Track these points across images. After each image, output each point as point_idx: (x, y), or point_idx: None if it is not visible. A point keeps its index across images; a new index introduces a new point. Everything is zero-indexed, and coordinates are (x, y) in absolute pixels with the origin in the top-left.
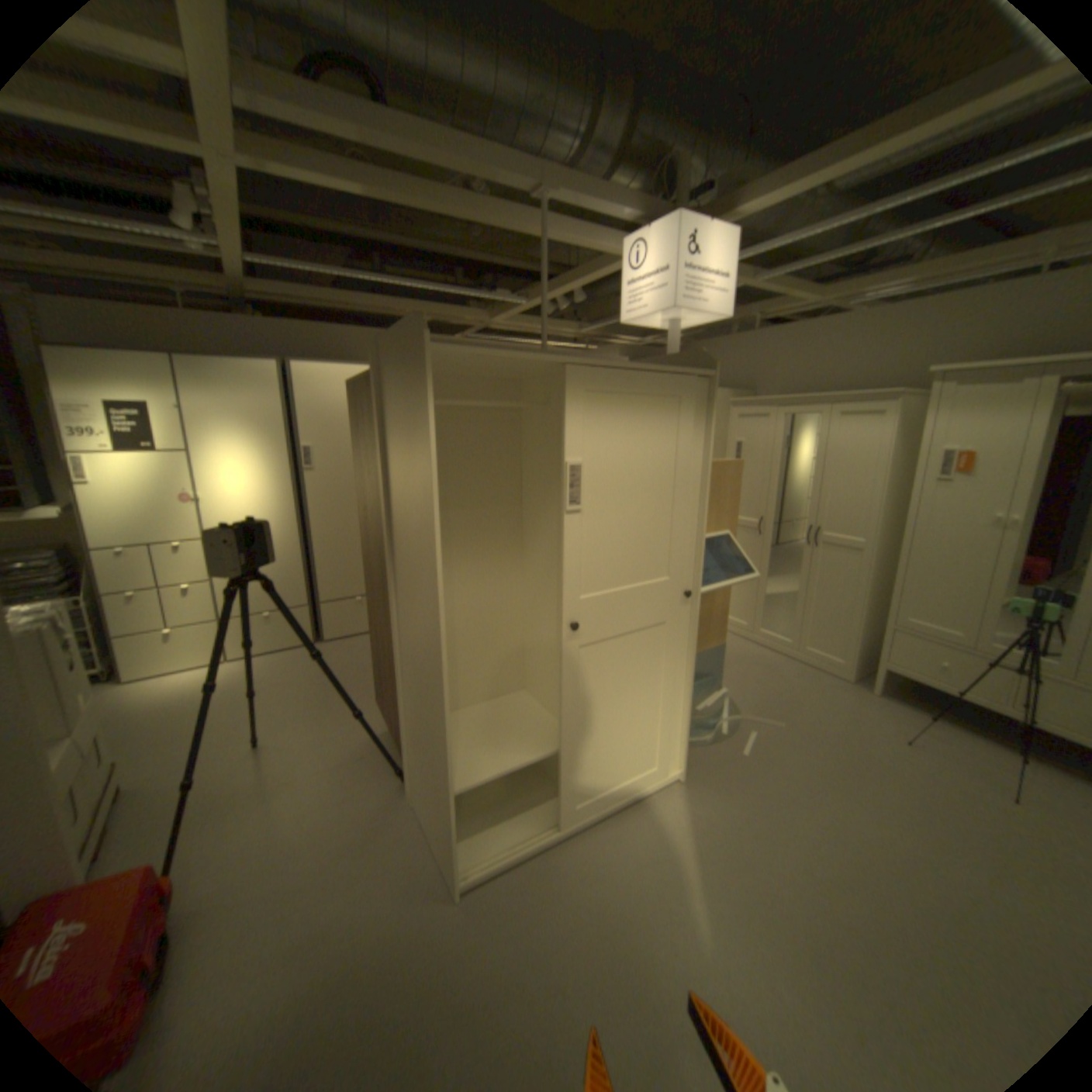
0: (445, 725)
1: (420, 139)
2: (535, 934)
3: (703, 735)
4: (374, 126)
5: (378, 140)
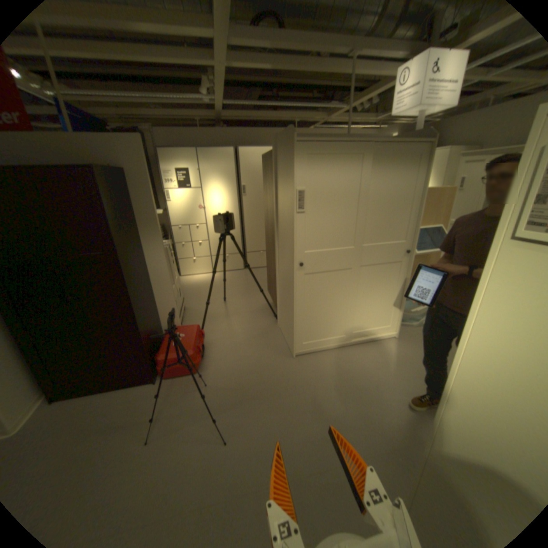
0: (293, 290)
1: (297, 41)
2: (322, 372)
3: (412, 323)
4: (278, 40)
5: (279, 46)
